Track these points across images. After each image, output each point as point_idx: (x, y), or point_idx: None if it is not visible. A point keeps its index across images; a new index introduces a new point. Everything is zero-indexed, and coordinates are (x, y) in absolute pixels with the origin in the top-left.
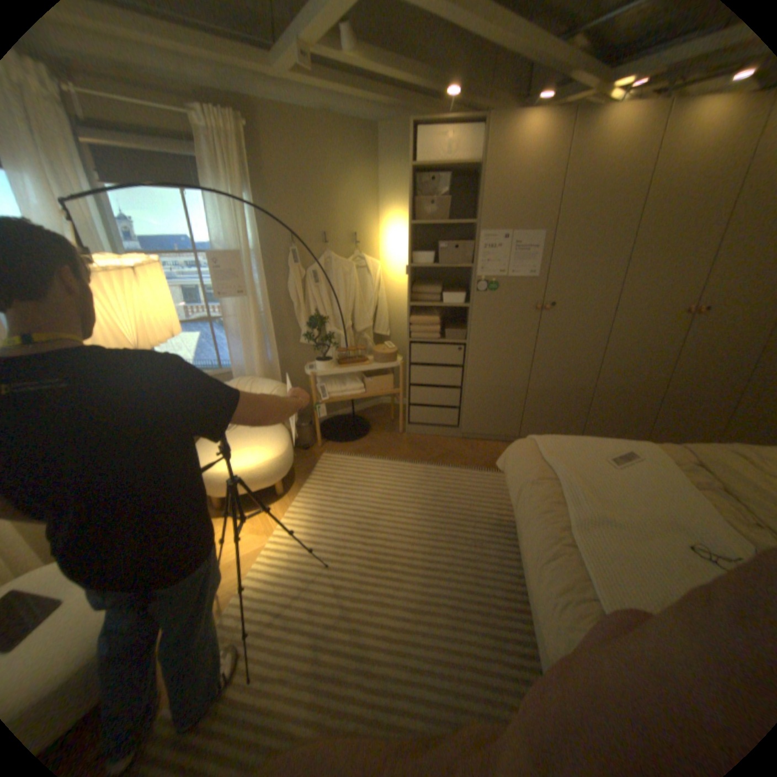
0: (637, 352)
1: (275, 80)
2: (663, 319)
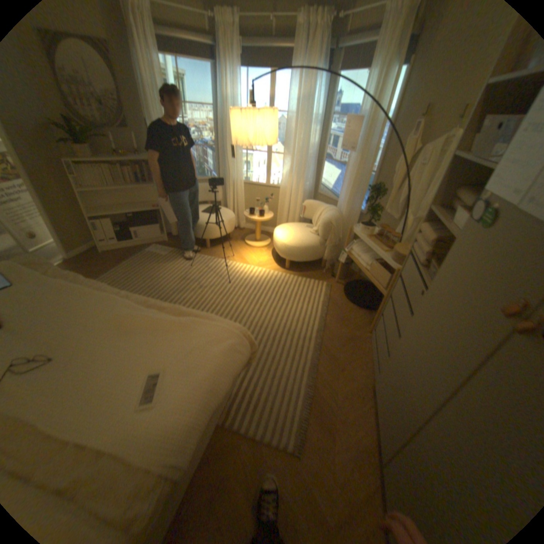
0: None
1: None
2: None
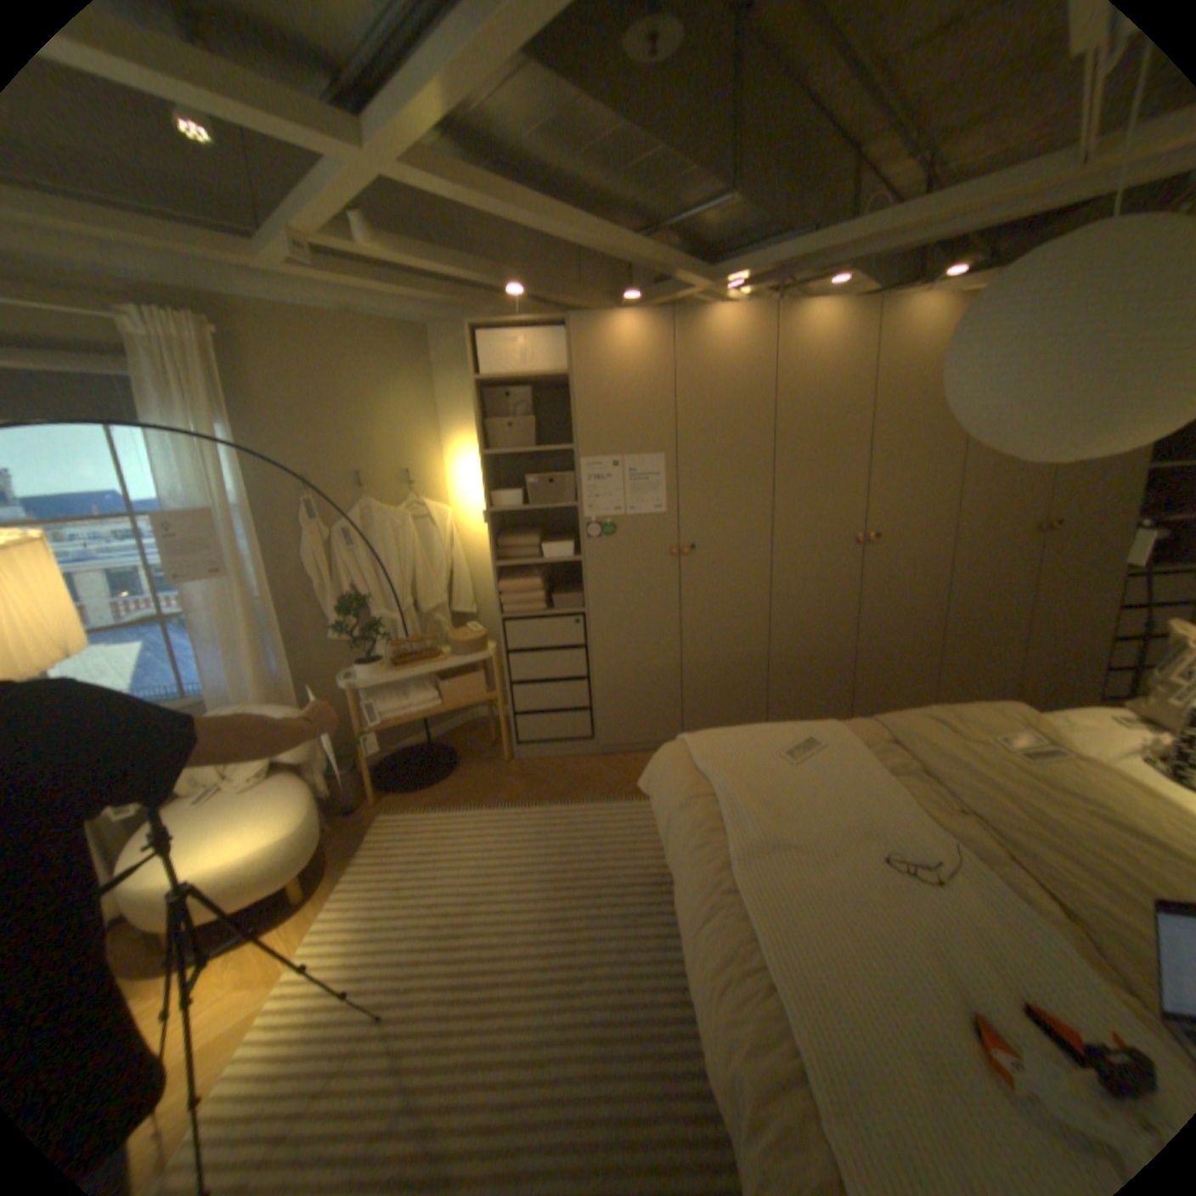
0: (809, 600)
1: (263, 273)
2: (830, 554)
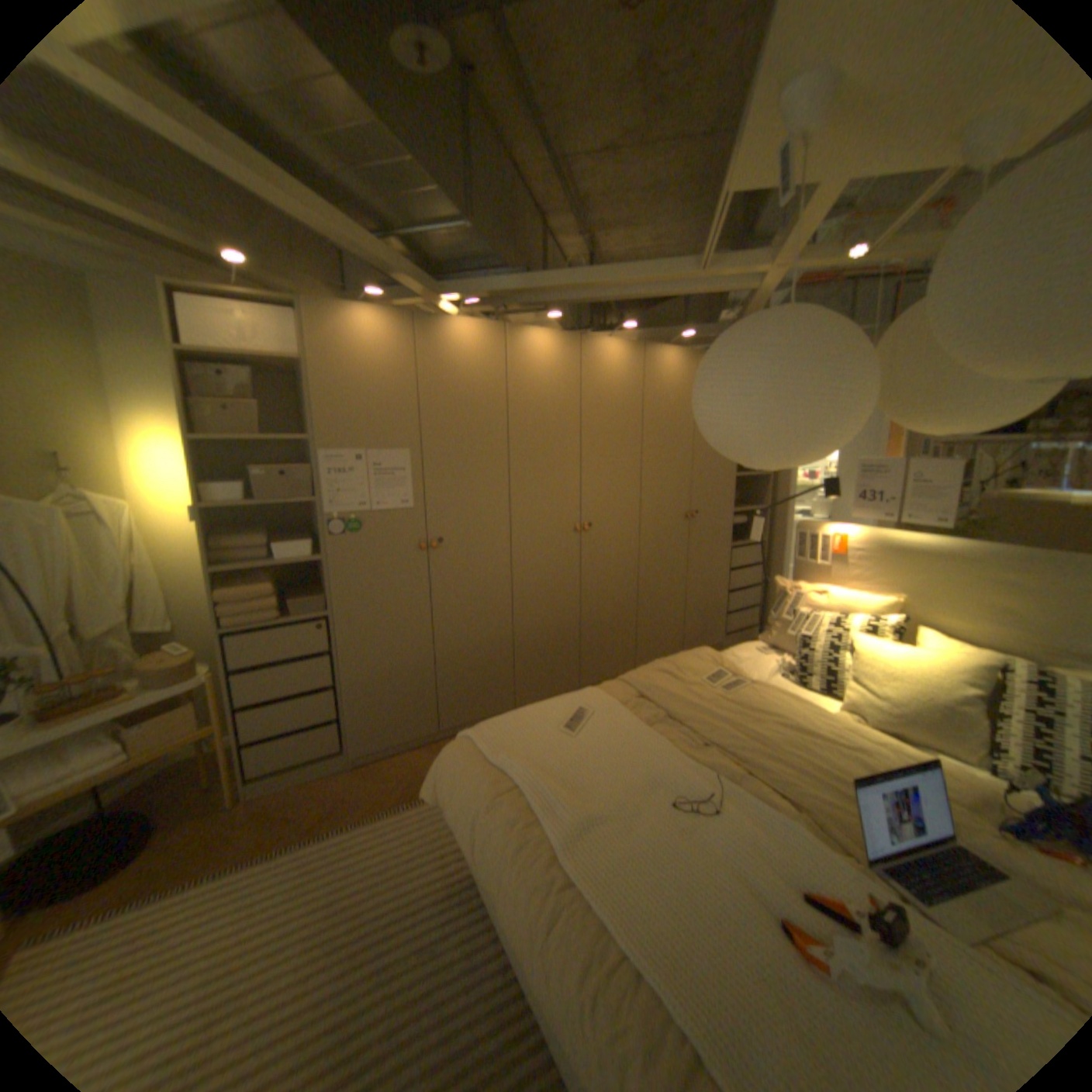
0: (543, 583)
1: None
2: (556, 542)
